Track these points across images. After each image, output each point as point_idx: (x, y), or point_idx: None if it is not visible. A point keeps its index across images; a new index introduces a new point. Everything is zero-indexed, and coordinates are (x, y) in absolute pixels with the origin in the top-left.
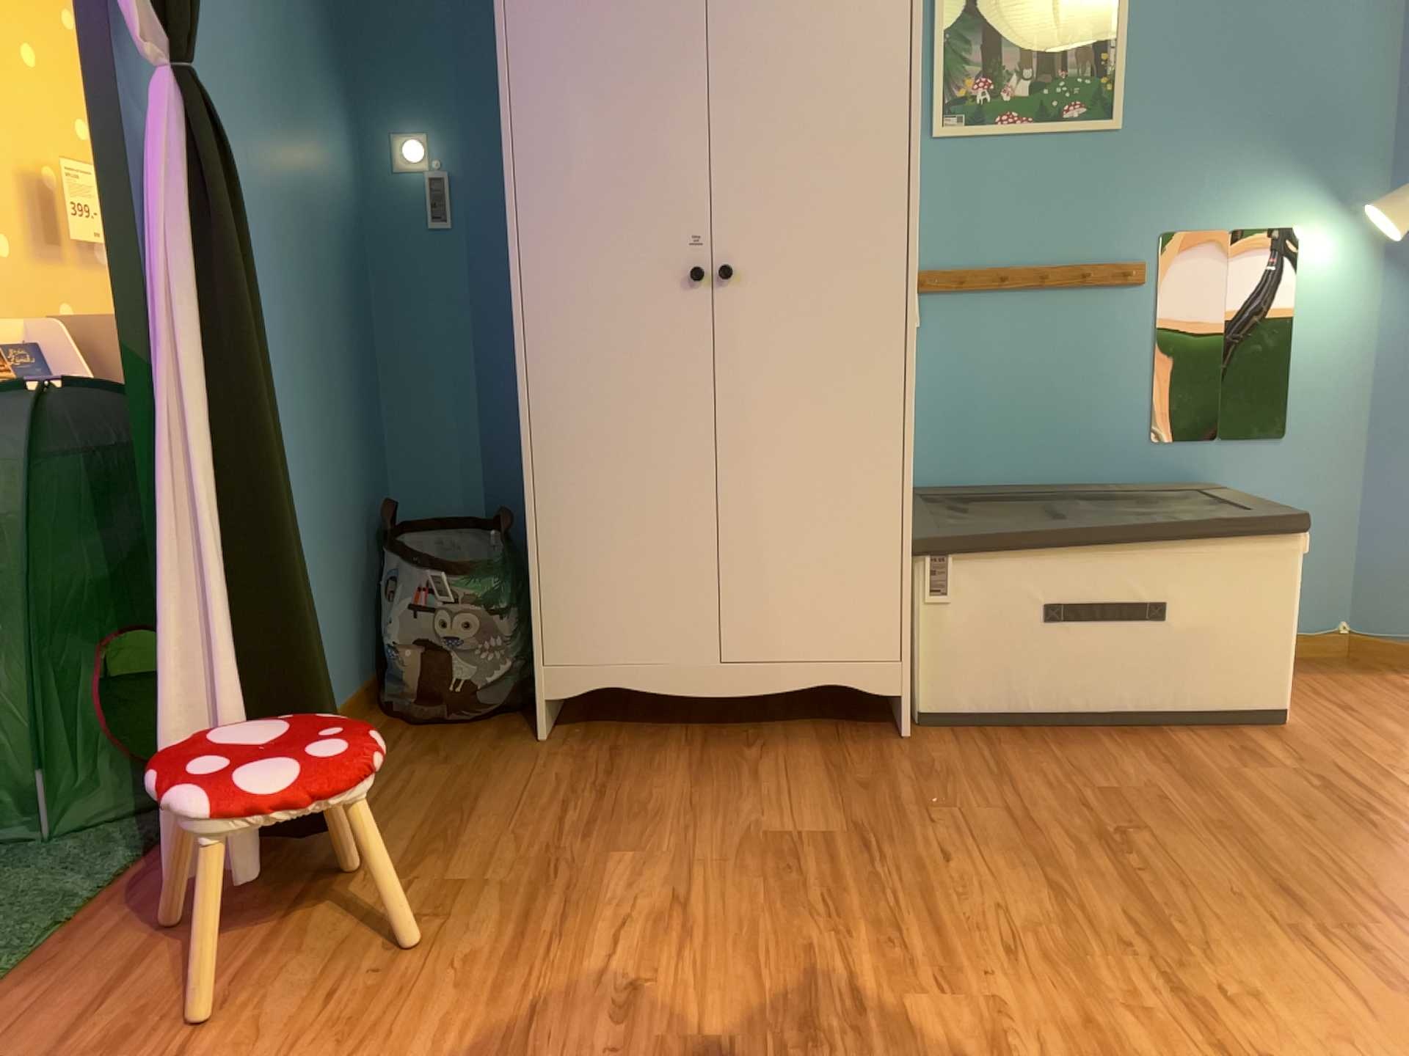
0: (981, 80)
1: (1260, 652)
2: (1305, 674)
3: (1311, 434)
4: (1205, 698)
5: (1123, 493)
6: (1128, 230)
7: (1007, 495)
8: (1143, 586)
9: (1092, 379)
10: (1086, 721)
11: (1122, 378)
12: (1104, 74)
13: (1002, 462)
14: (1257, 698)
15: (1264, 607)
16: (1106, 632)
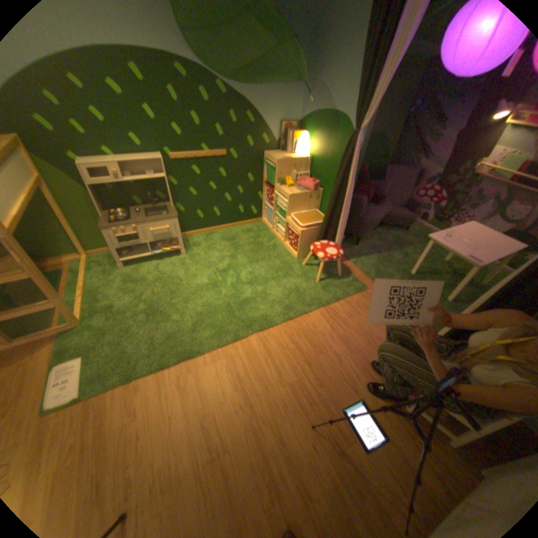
0: None
1: None
2: None
3: None
4: None
5: None
6: None
7: None
8: None
9: None
10: None
11: None
12: None
13: None
14: None
15: None
16: None
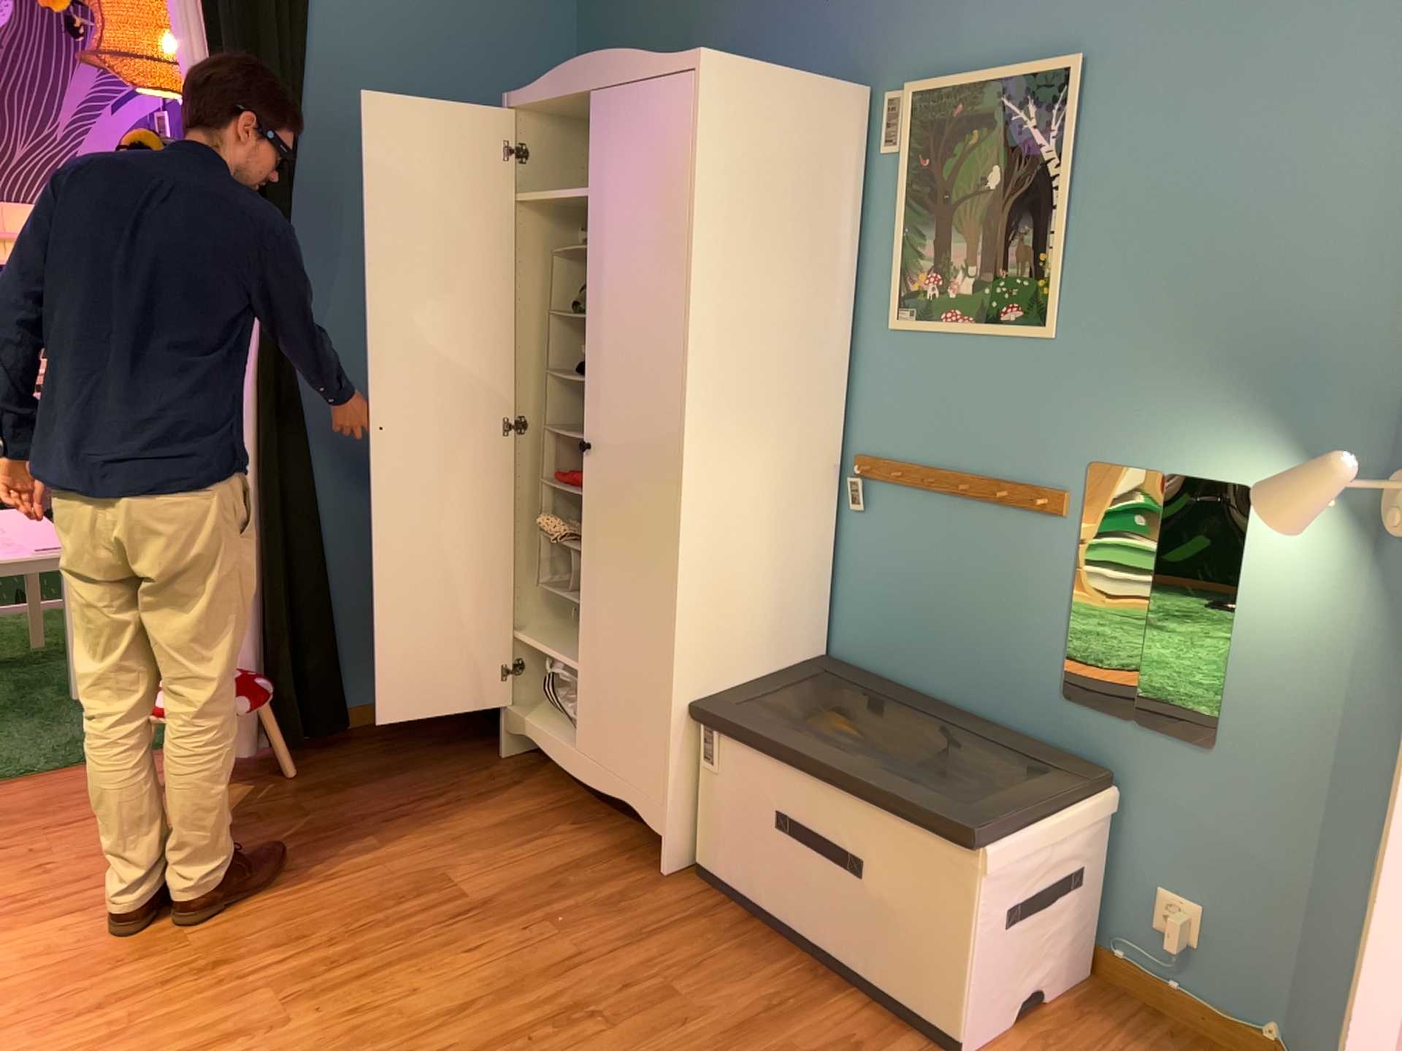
0: (931, 275)
1: (939, 963)
2: (1148, 1048)
3: (1249, 757)
4: (889, 982)
5: (1007, 741)
6: (1056, 451)
7: (893, 699)
8: (845, 833)
9: (1008, 607)
10: (797, 942)
11: (1037, 615)
12: (1042, 276)
13: (922, 666)
14: (934, 1011)
15: (944, 914)
16: (816, 864)
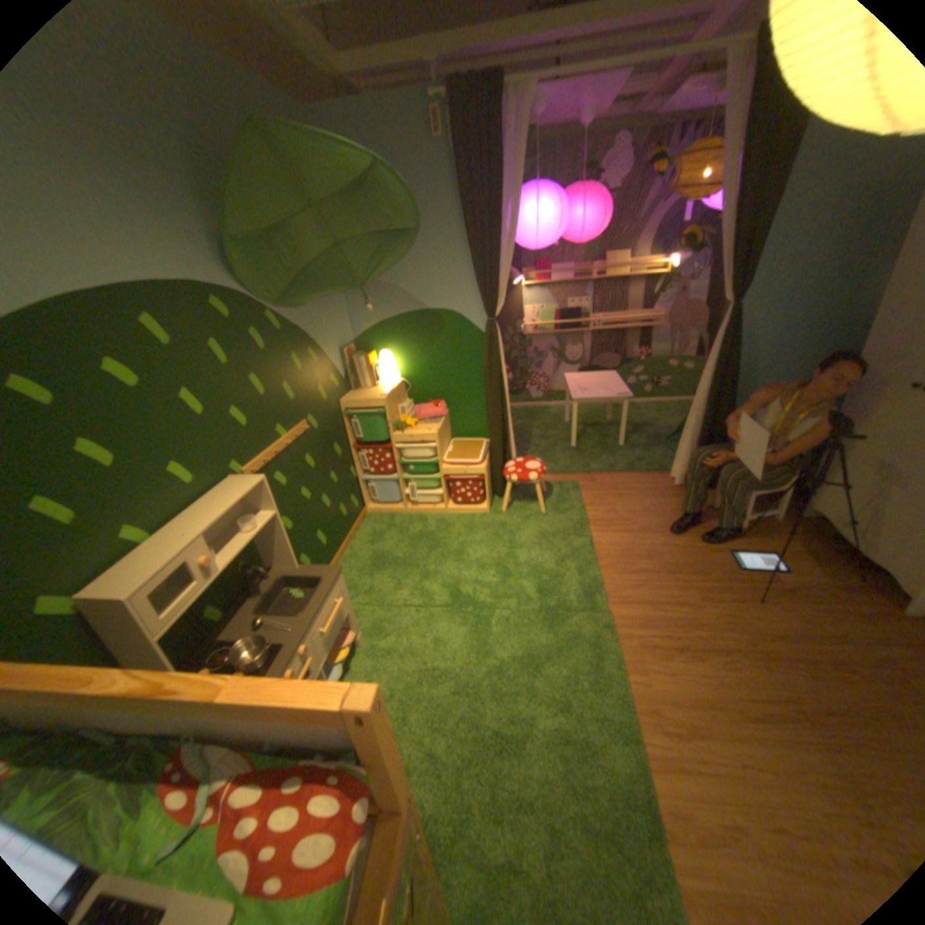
0: None
1: None
2: None
3: None
4: None
5: None
6: None
7: None
8: None
9: None
10: None
11: None
12: None
13: None
14: None
15: None
16: None
